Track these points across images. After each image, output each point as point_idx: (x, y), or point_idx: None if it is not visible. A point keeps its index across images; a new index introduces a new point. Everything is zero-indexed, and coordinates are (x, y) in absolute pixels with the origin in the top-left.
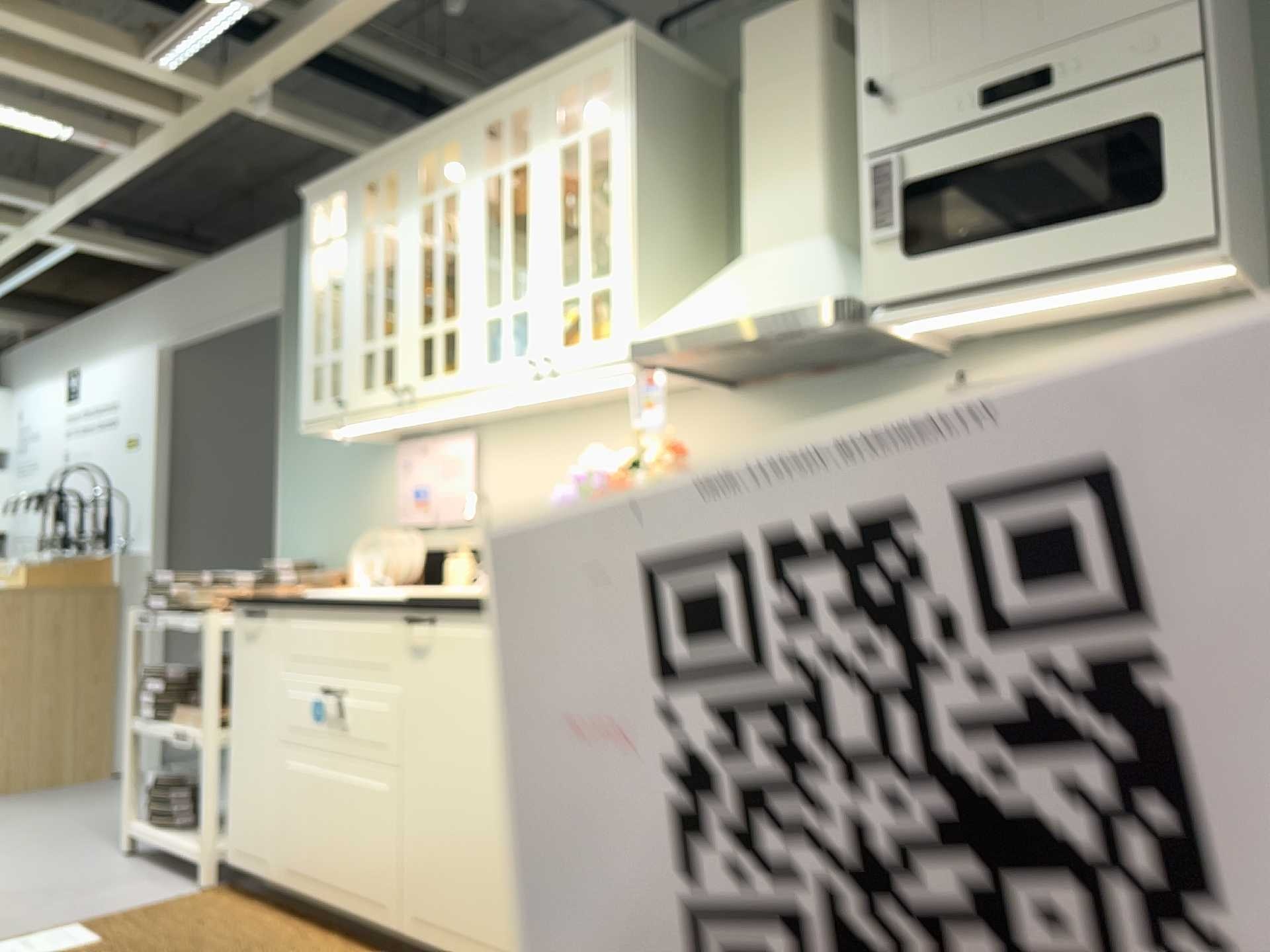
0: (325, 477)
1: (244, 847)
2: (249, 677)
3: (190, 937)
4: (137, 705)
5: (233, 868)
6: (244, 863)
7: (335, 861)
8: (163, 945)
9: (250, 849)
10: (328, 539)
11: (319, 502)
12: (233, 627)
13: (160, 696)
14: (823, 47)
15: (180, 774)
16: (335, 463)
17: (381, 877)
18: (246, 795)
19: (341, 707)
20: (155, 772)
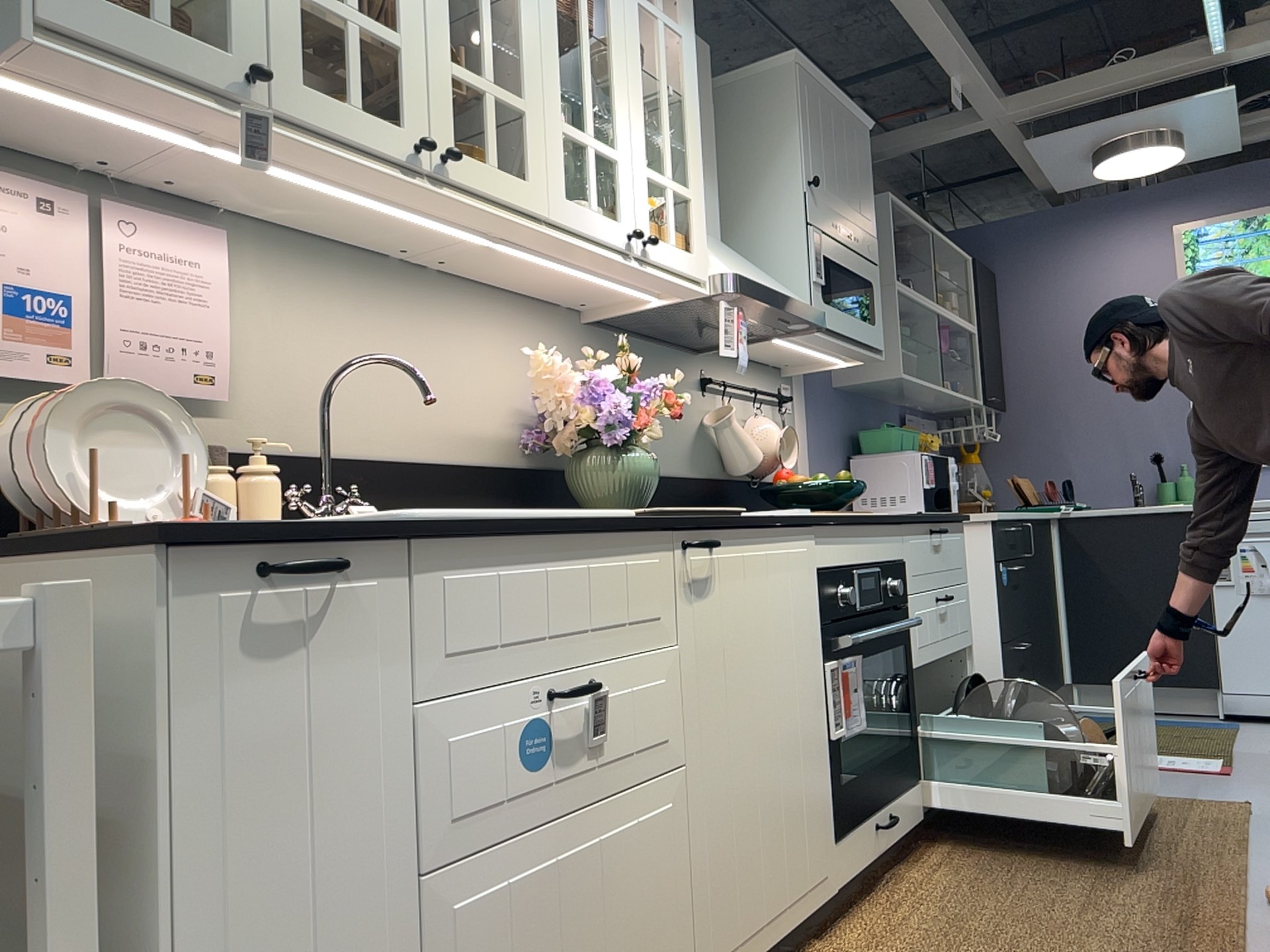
0: None
1: None
2: (278, 757)
3: None
4: None
5: None
6: None
7: None
8: None
9: None
10: None
11: None
12: (155, 622)
13: None
14: (713, 96)
15: None
16: None
17: (672, 947)
18: None
19: (600, 712)
20: None
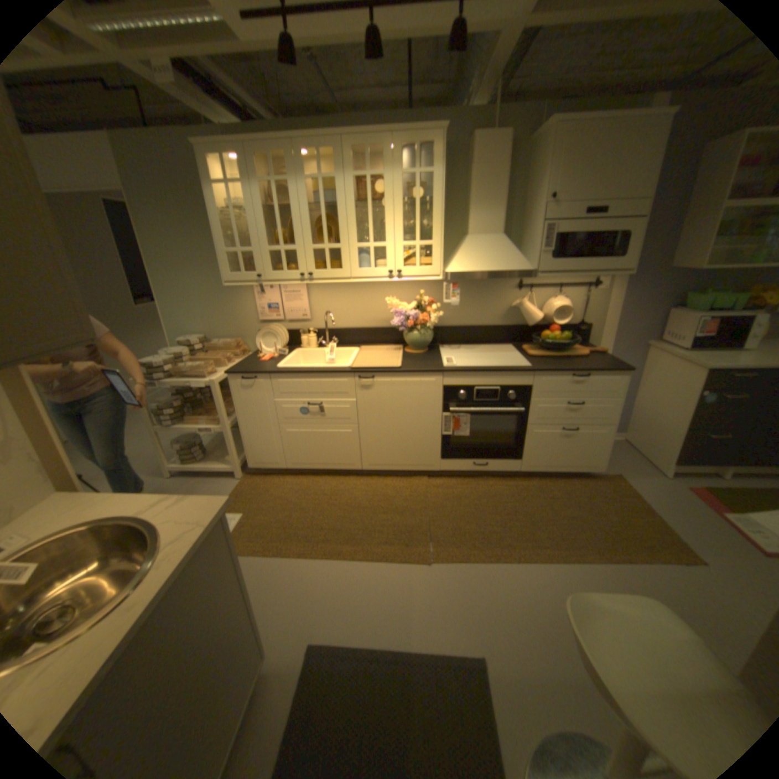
0: (195, 295)
1: (263, 460)
2: (251, 403)
3: (273, 497)
4: (153, 421)
5: (257, 468)
6: (264, 466)
7: (324, 456)
8: (270, 503)
9: (268, 460)
10: (206, 325)
11: (194, 307)
12: (231, 383)
13: (171, 415)
14: (511, 155)
15: (186, 441)
16: (201, 288)
17: (352, 456)
18: (260, 444)
19: (323, 409)
20: (173, 444)
